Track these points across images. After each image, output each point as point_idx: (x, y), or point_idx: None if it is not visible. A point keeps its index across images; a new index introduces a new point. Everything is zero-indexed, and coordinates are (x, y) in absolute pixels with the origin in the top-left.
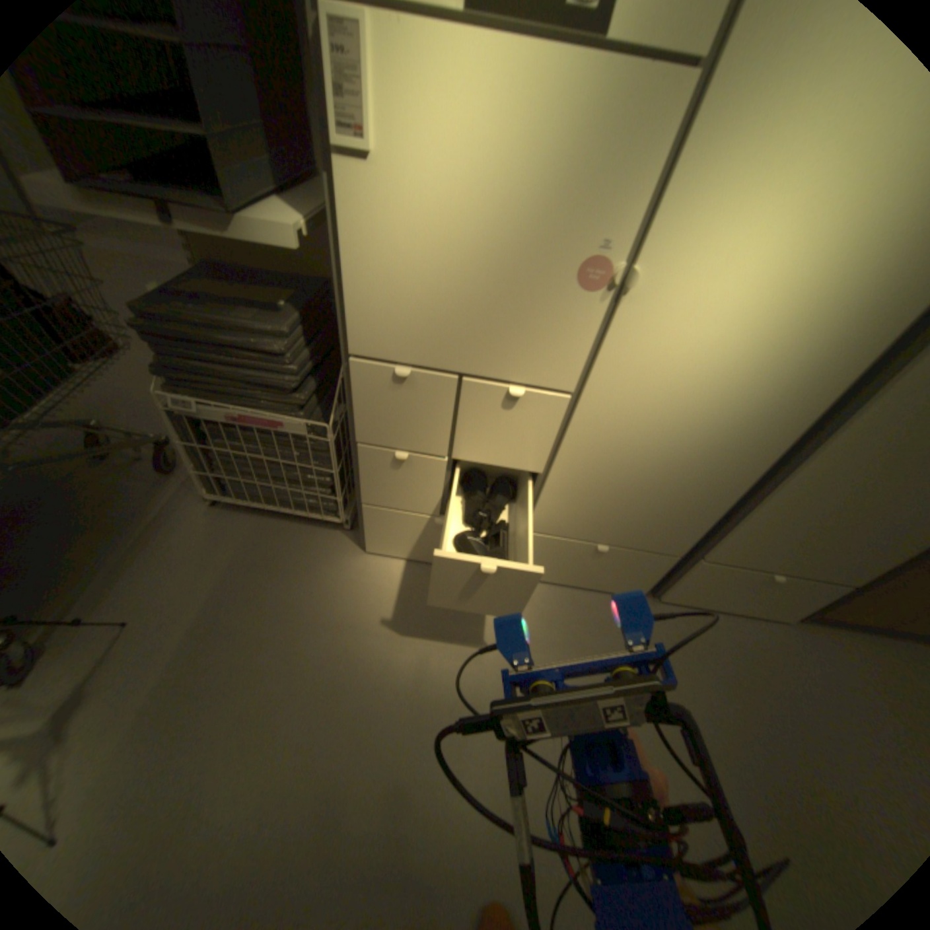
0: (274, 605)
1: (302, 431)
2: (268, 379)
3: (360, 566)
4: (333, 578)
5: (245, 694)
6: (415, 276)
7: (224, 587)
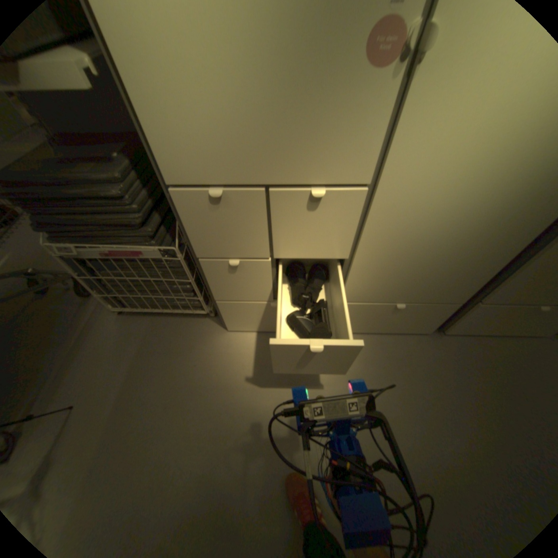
0: (169, 379)
1: (158, 256)
2: (118, 220)
3: (225, 341)
4: (208, 353)
5: (158, 446)
6: (201, 92)
7: (134, 371)
